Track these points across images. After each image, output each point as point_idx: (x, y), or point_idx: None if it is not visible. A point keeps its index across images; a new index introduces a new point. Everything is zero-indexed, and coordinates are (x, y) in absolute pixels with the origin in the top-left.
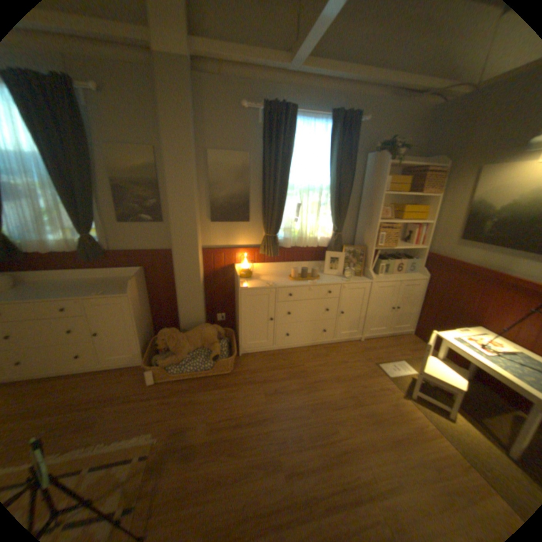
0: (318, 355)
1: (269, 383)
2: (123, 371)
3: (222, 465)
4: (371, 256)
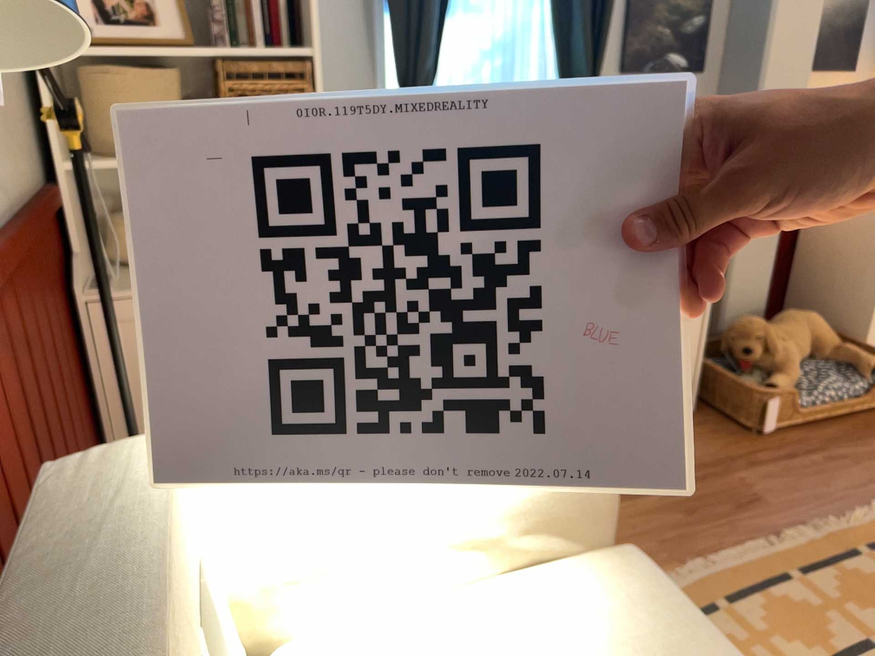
0: None
1: None
2: None
3: None
4: None
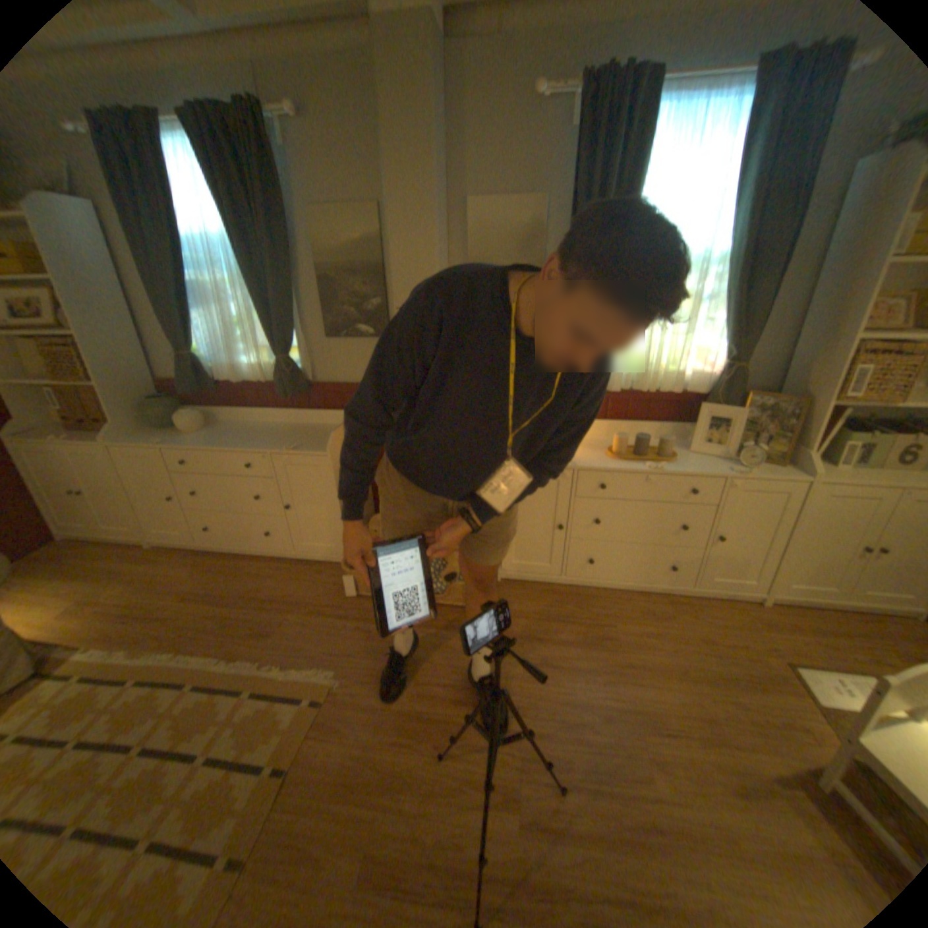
0: (654, 614)
1: (538, 645)
2: (324, 567)
3: (421, 761)
4: (822, 422)
